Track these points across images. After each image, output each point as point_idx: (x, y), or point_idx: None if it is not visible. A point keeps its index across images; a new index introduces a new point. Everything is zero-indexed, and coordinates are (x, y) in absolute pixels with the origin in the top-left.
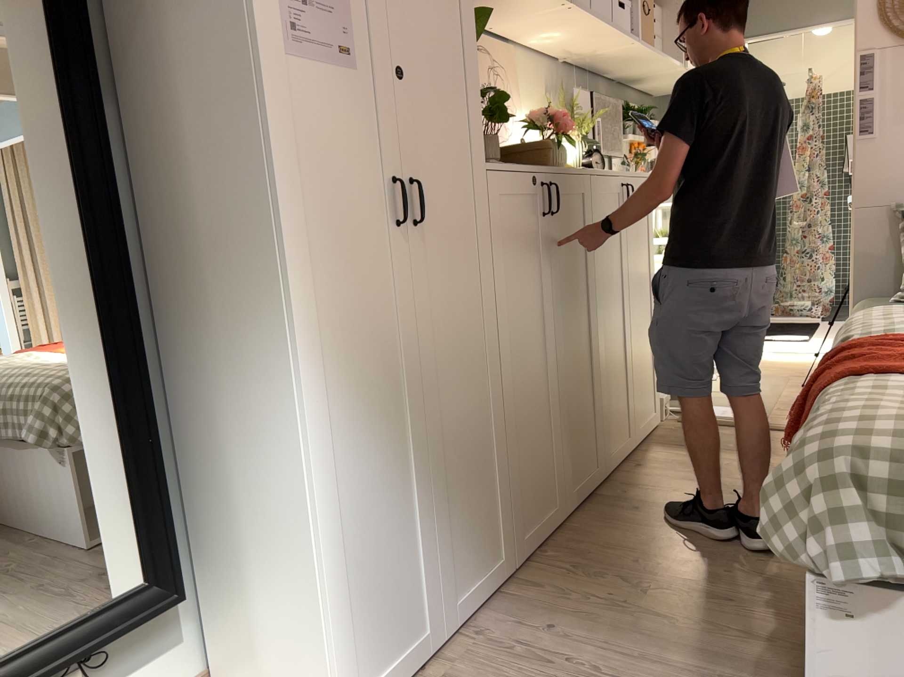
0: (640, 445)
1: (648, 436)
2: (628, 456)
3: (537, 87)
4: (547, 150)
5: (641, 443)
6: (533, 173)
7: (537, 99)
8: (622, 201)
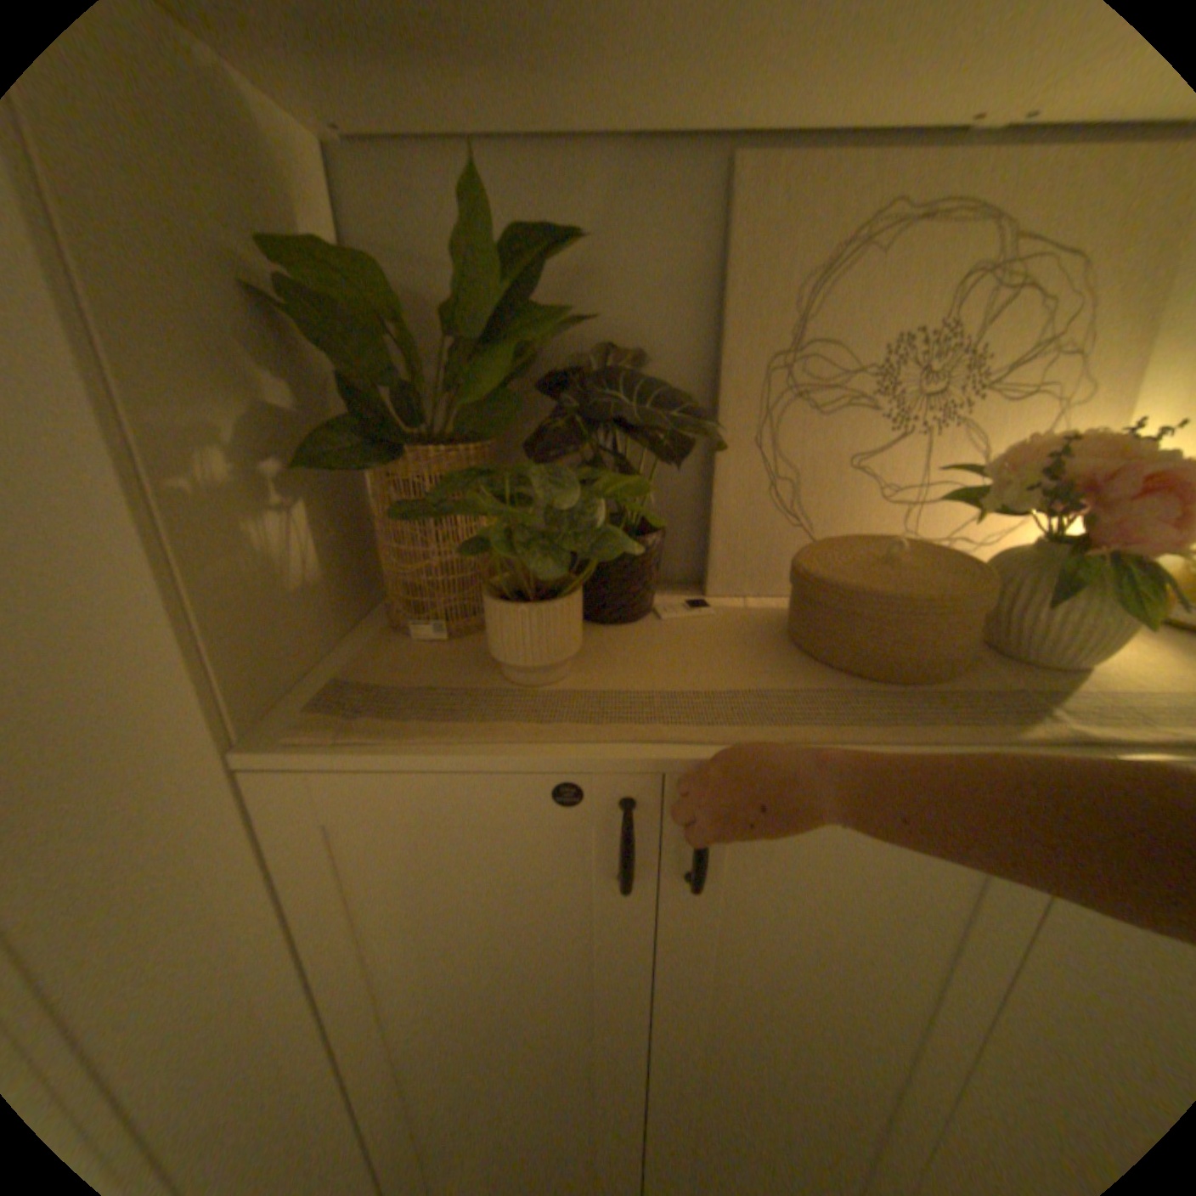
0: None
1: None
2: None
3: None
4: (914, 623)
5: None
6: (559, 776)
7: None
8: None
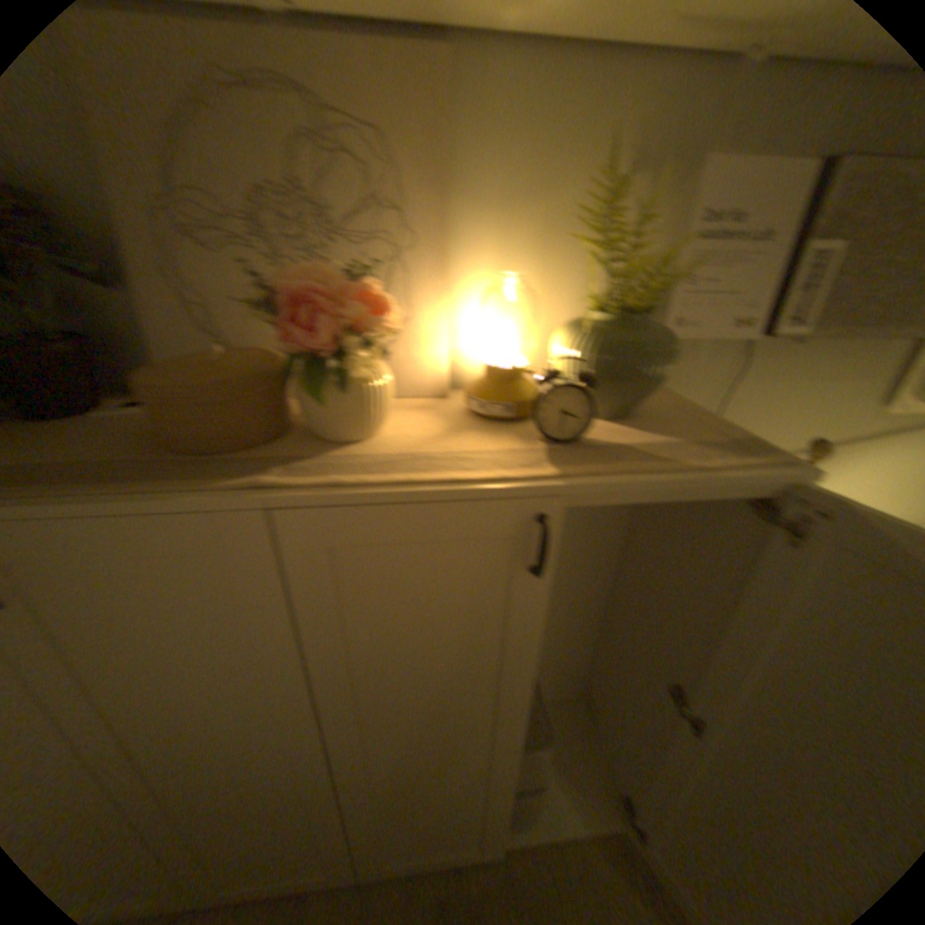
0: (522, 857)
1: (570, 845)
2: (471, 861)
3: (582, 156)
4: (164, 403)
5: (534, 852)
6: None
7: (577, 188)
8: (522, 553)
